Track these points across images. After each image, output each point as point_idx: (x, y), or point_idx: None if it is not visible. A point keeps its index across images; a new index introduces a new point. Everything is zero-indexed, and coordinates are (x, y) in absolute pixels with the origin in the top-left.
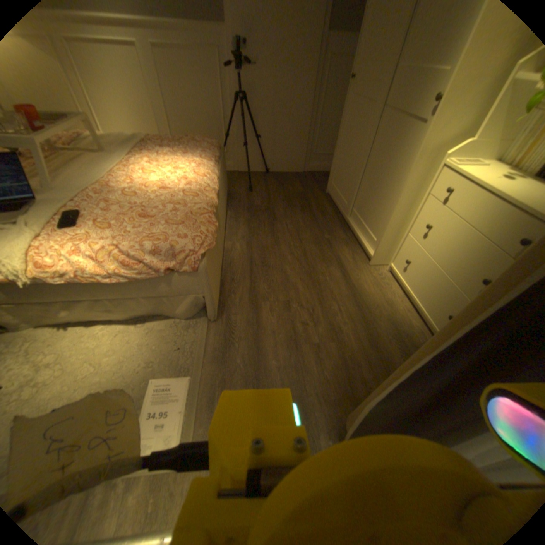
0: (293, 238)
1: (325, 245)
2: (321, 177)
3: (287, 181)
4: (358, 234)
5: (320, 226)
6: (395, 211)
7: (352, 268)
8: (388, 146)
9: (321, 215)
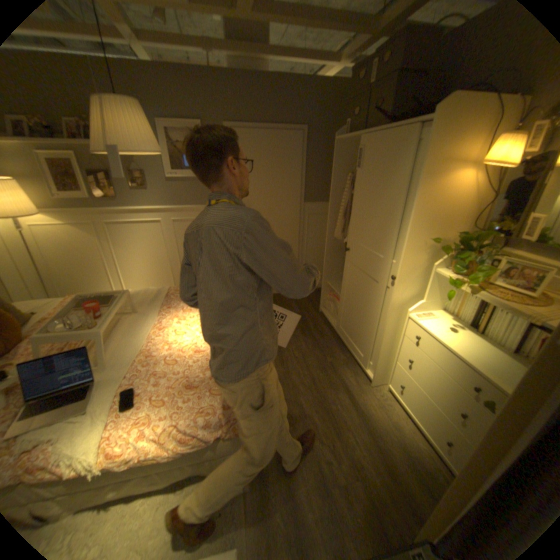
0: (301, 366)
1: (329, 369)
2: (312, 295)
3: (284, 303)
4: (355, 356)
5: (321, 349)
6: (382, 346)
7: (358, 392)
8: (365, 294)
9: (320, 337)
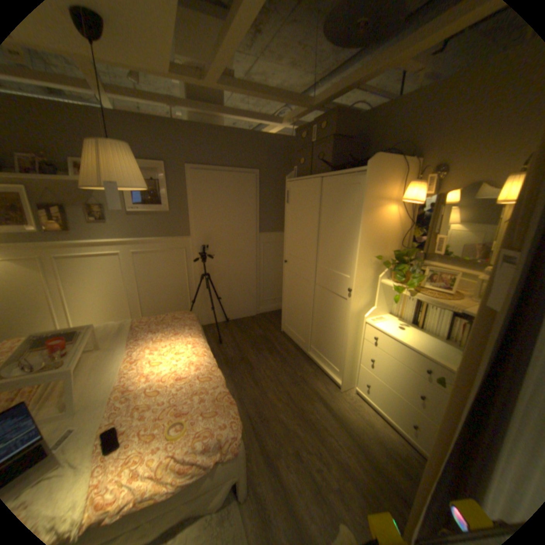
0: (275, 384)
1: (301, 382)
2: (271, 317)
3: (247, 326)
4: (322, 367)
5: (290, 365)
6: (346, 351)
7: (330, 399)
8: (325, 307)
9: (287, 354)
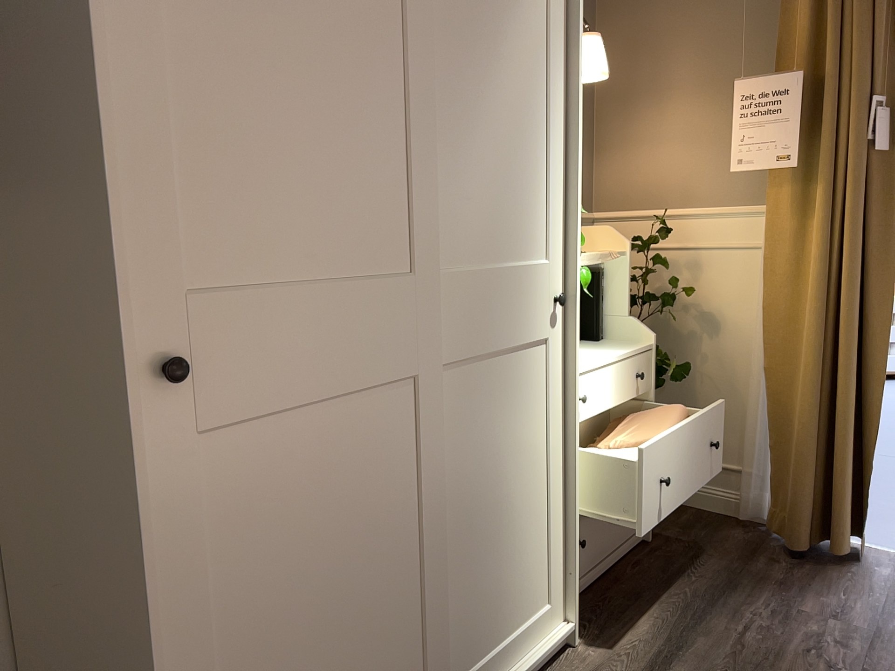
0: None
1: None
2: None
3: None
4: None
5: None
6: (575, 499)
7: (628, 663)
8: (485, 439)
9: None
